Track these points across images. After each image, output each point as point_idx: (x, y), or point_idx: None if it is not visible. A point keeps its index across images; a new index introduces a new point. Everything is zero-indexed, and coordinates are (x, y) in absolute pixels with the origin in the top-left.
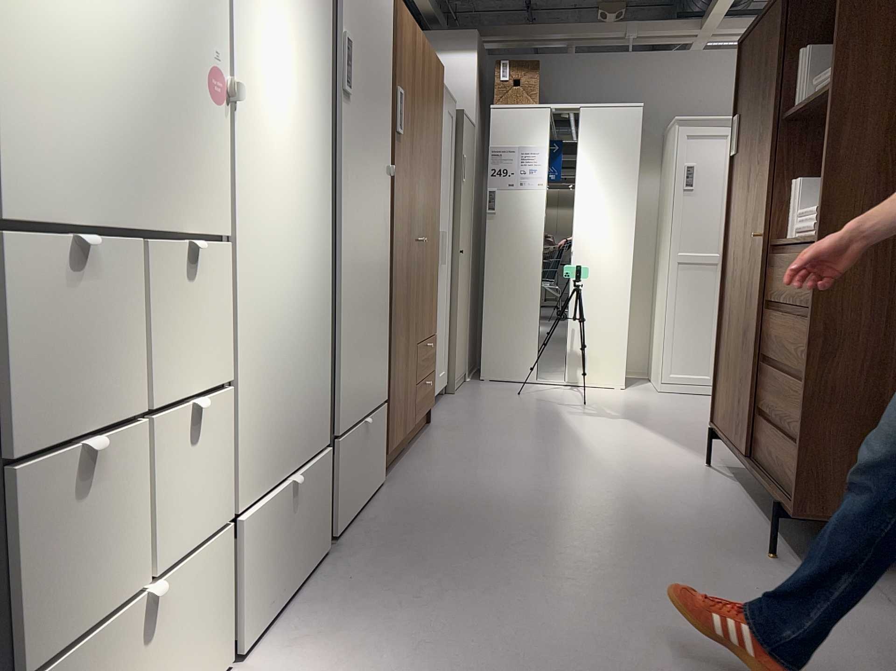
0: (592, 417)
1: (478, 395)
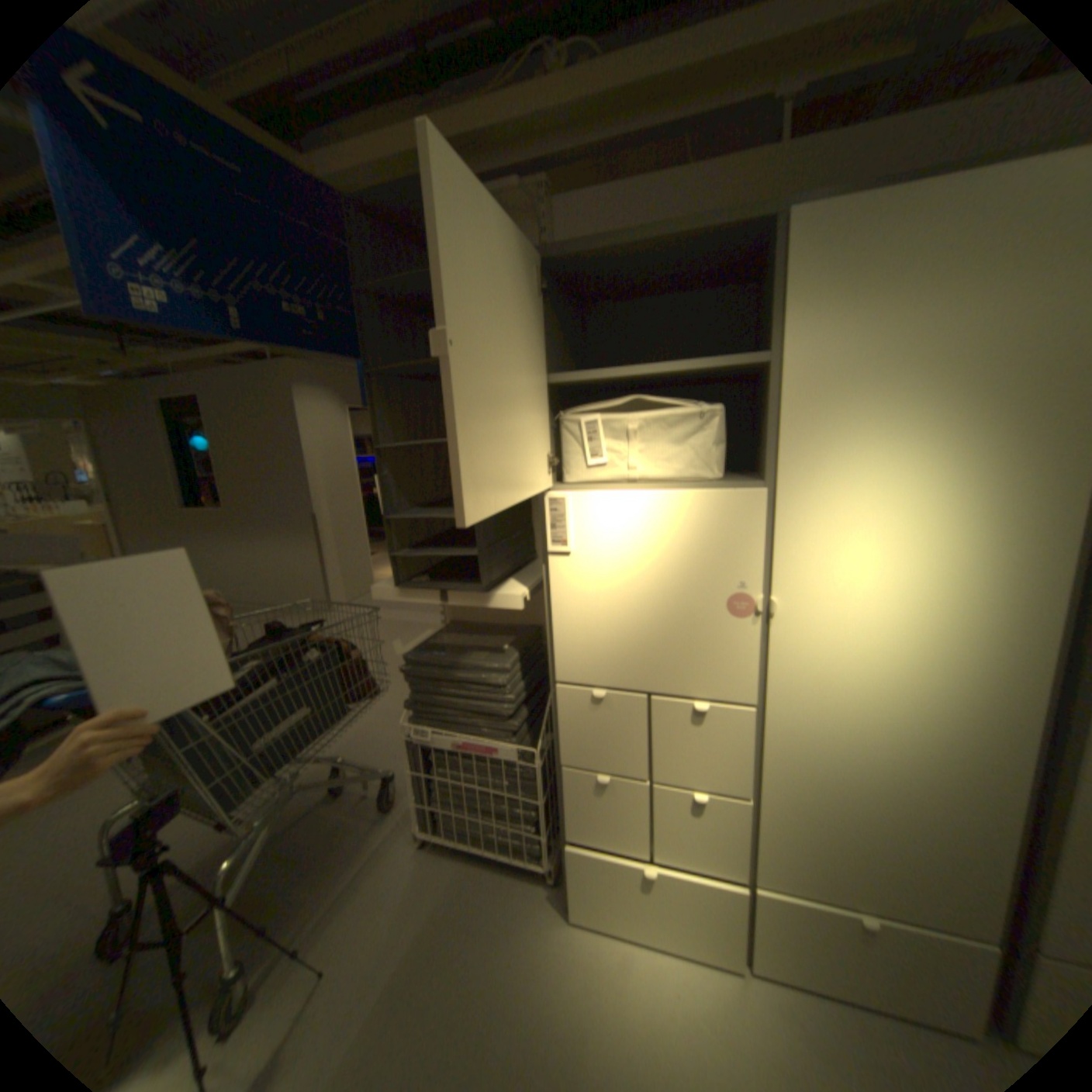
0: None
1: None
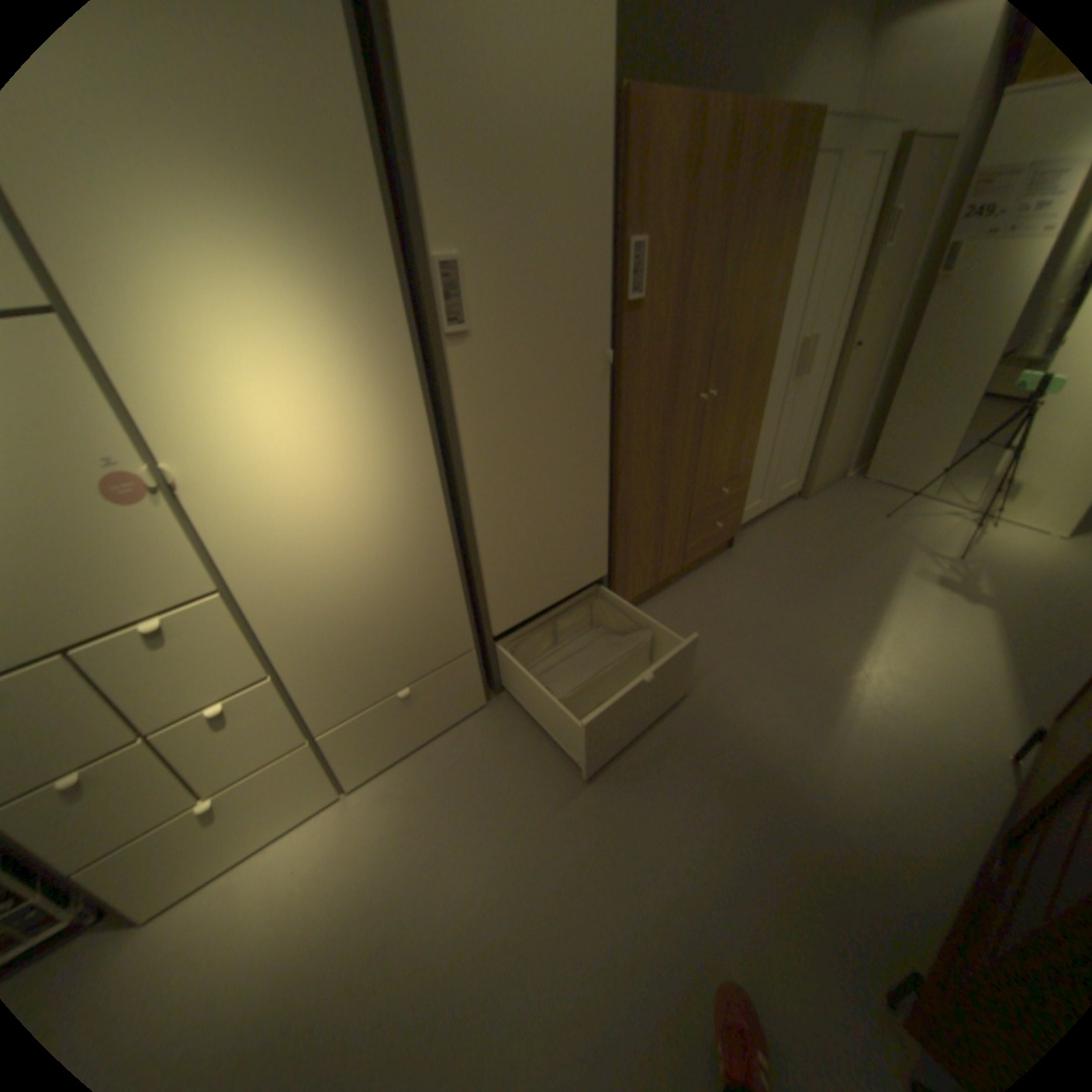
0: (944, 589)
1: (837, 506)
